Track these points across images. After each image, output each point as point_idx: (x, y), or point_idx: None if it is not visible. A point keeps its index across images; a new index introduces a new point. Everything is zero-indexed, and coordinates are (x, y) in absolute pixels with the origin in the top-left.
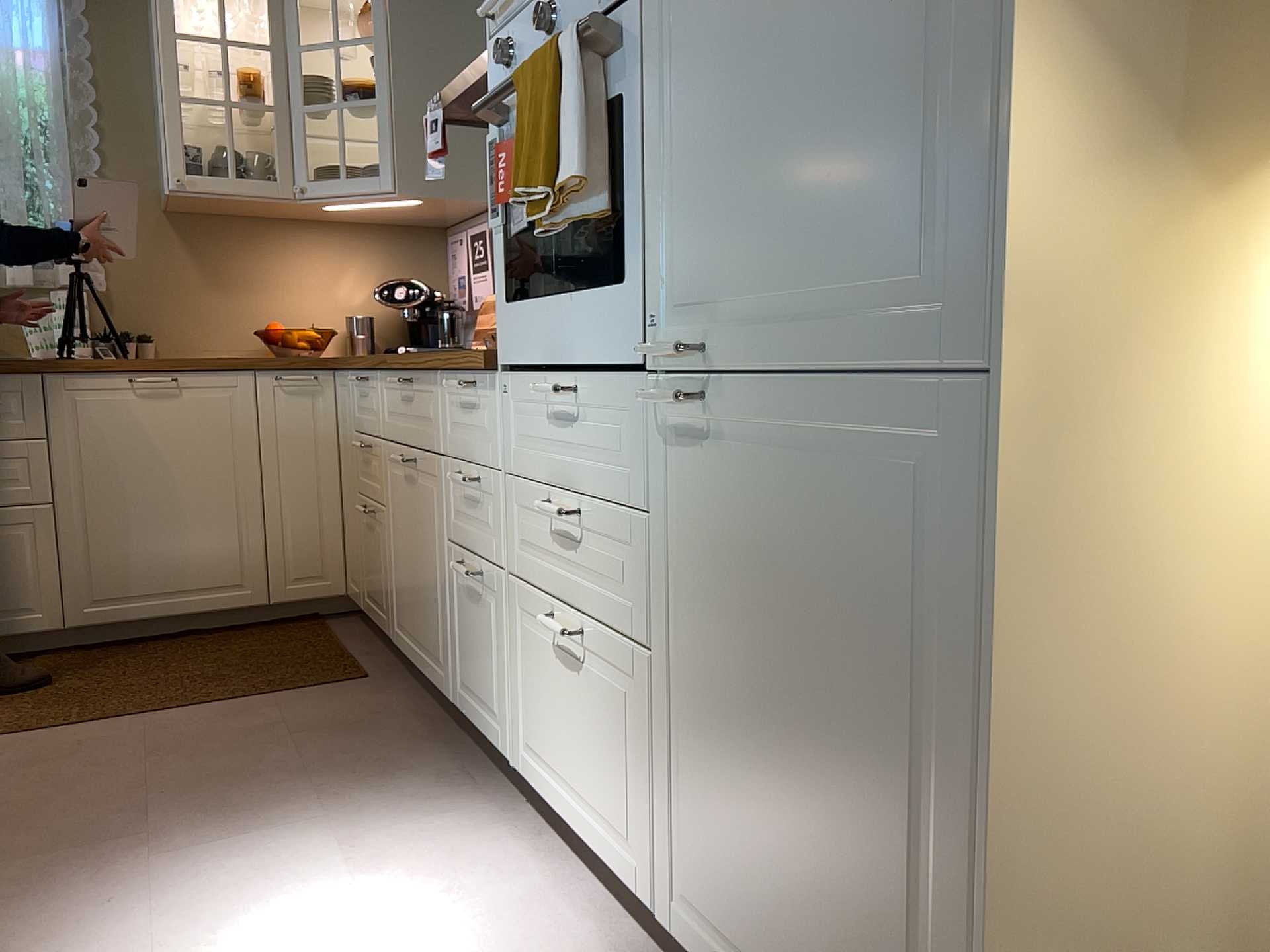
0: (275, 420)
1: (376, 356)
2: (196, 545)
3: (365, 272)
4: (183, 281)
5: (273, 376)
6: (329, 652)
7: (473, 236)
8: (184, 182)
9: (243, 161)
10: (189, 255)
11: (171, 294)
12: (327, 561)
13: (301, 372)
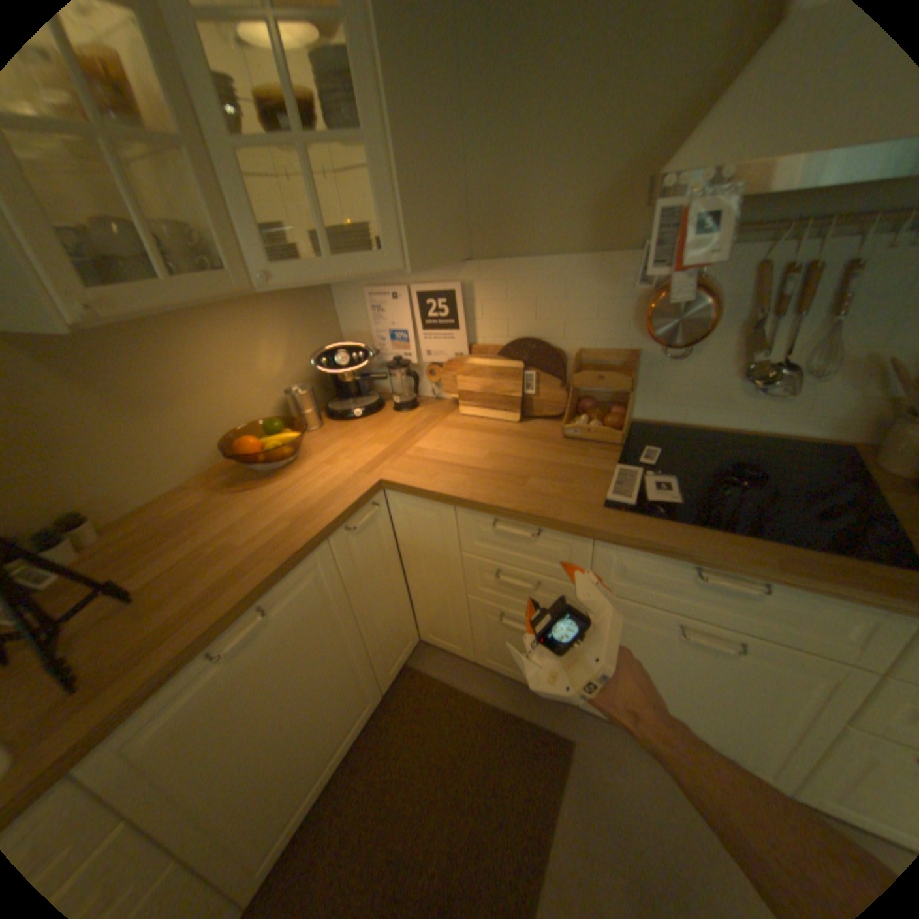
0: (355, 565)
1: (332, 424)
2: (328, 719)
3: (278, 339)
4: (83, 424)
5: (344, 528)
6: (488, 718)
7: (424, 295)
8: (92, 306)
9: (159, 244)
10: (73, 386)
11: (77, 447)
12: (408, 631)
13: (363, 507)
